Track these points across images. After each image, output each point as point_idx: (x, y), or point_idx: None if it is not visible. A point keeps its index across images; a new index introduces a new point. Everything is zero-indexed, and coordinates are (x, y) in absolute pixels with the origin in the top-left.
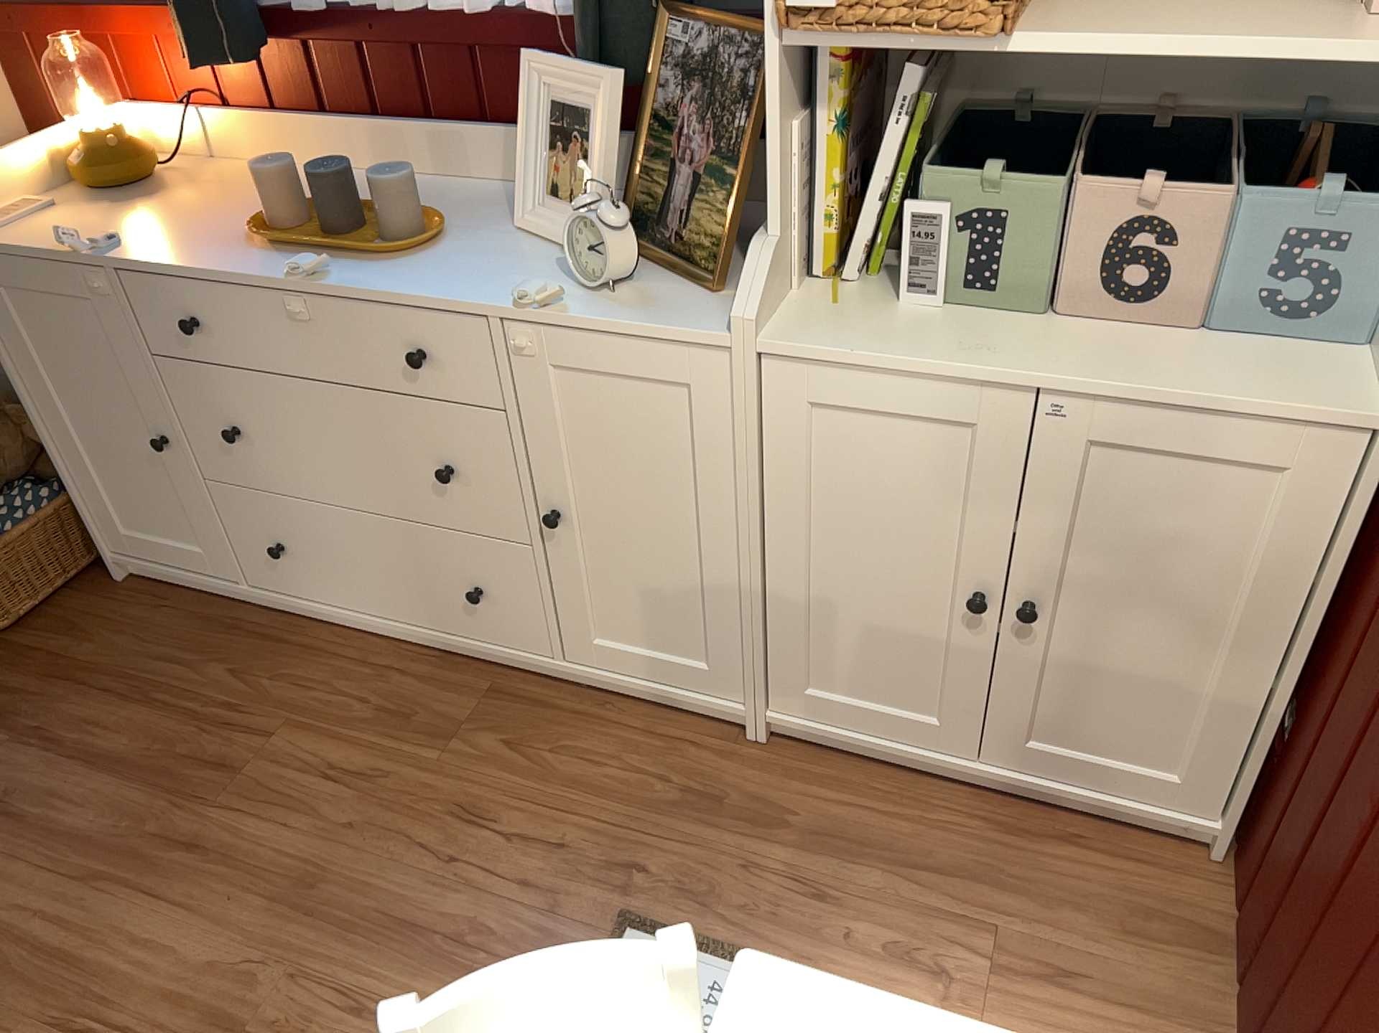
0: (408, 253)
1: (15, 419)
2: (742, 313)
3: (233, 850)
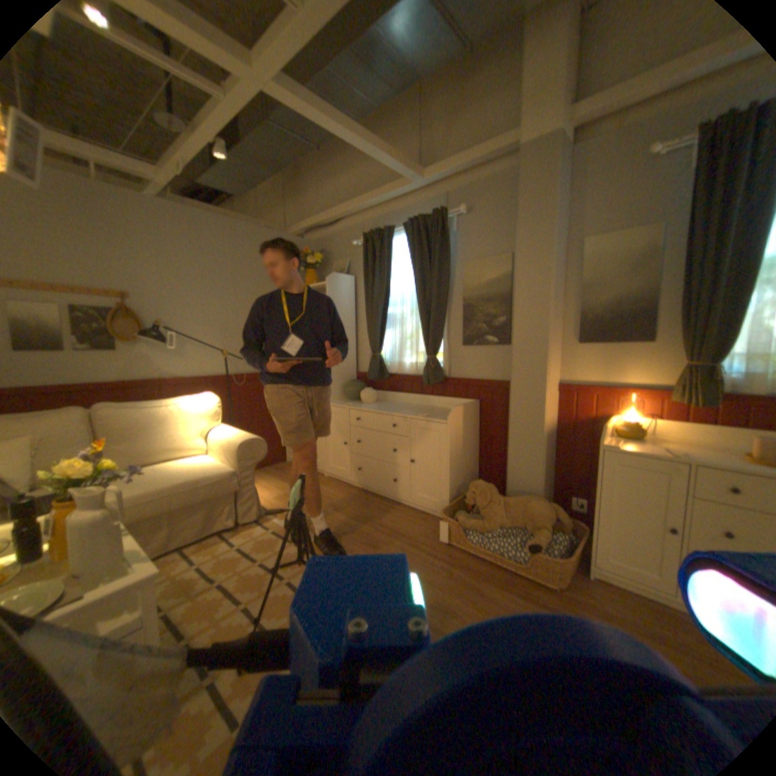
0: None
1: (549, 505)
2: None
3: None
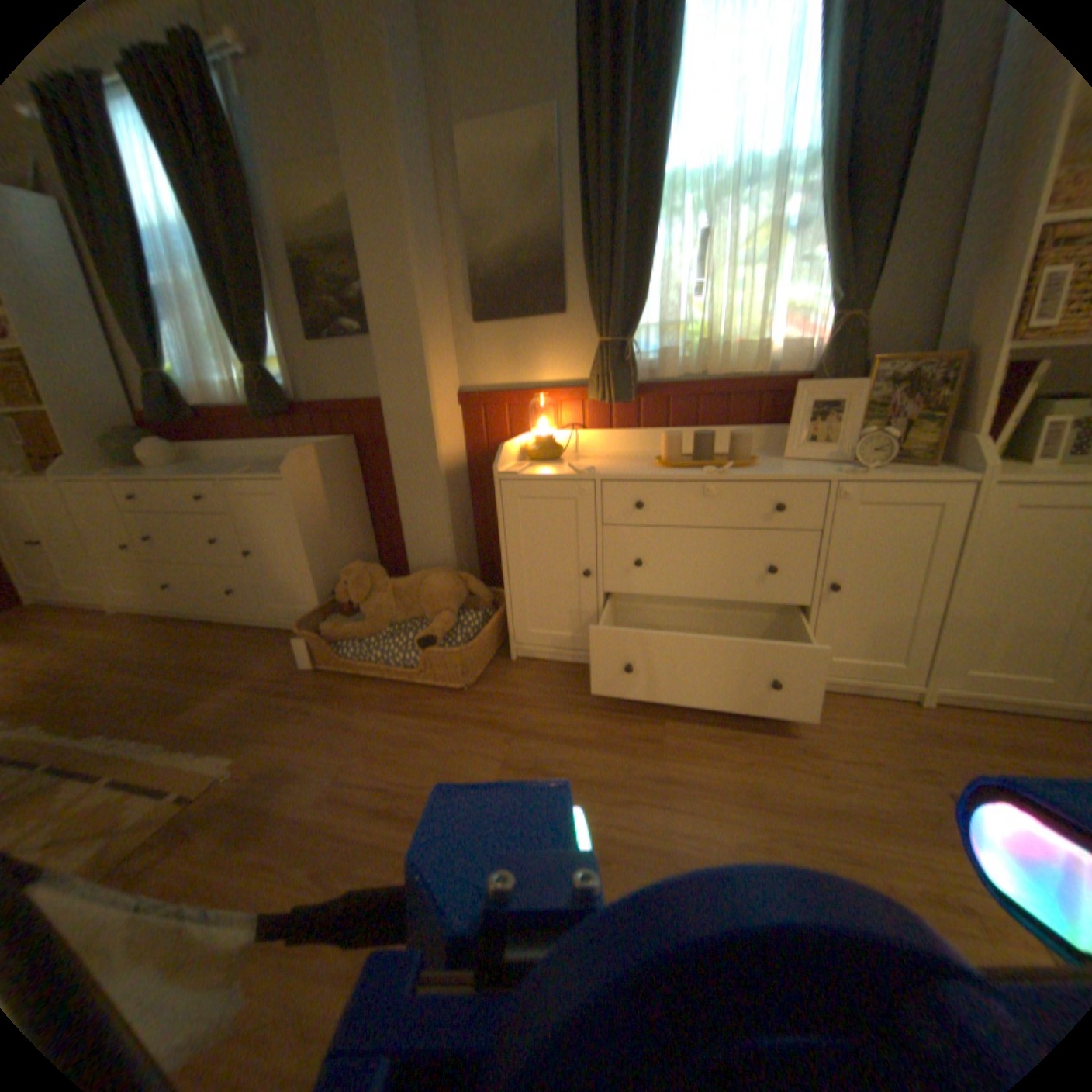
0: (752, 462)
1: (455, 576)
2: (988, 462)
3: (691, 787)
